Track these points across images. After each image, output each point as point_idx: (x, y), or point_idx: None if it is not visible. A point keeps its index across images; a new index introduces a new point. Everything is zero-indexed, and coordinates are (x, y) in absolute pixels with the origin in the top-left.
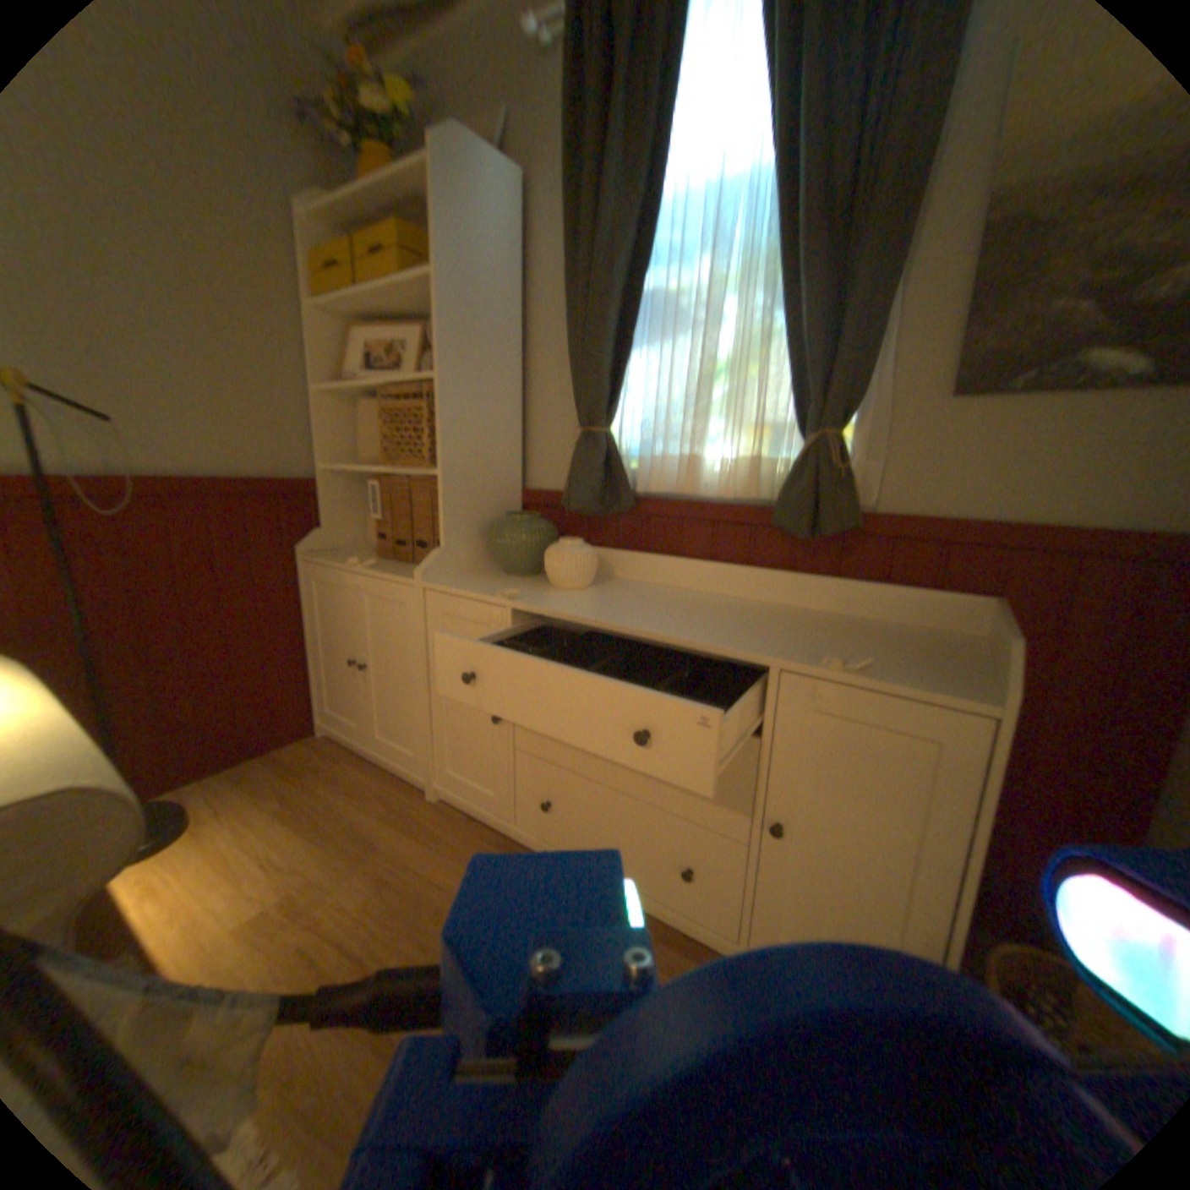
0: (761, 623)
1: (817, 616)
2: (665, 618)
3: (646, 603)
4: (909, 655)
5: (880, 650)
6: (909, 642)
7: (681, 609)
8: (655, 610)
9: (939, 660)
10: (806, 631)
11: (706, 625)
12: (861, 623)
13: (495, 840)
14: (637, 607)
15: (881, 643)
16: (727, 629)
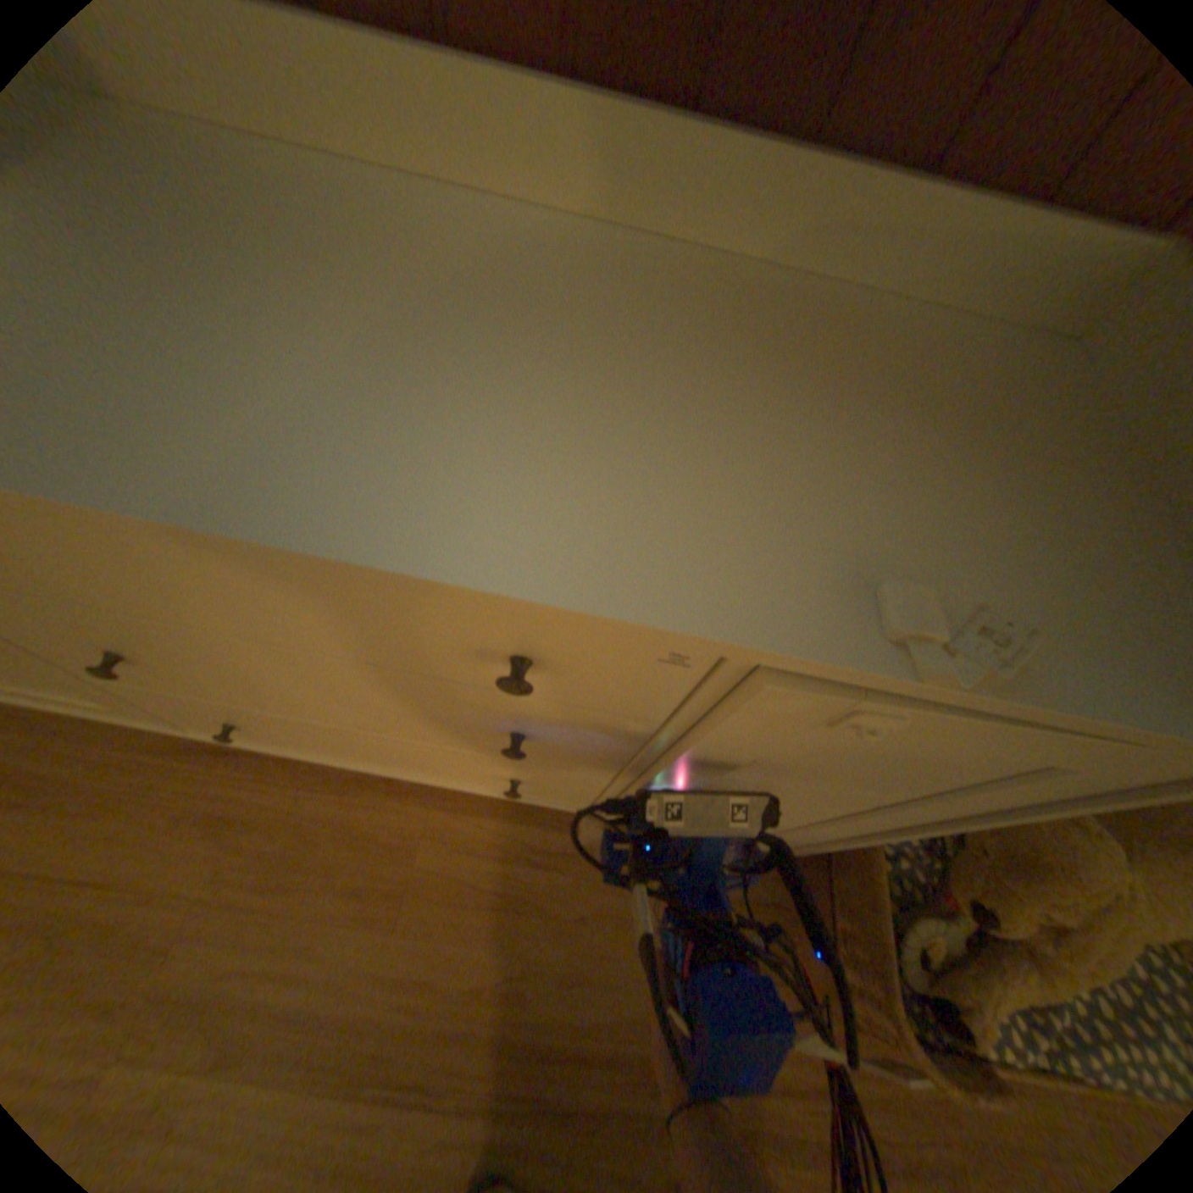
0: (641, 355)
1: (753, 282)
2: (334, 384)
3: (248, 272)
4: (1013, 473)
5: (953, 461)
6: (977, 391)
7: (384, 301)
8: (288, 324)
9: (1072, 485)
10: (763, 381)
11: (486, 414)
12: (852, 303)
13: (164, 740)
14: (214, 309)
15: (937, 417)
16: (559, 429)
